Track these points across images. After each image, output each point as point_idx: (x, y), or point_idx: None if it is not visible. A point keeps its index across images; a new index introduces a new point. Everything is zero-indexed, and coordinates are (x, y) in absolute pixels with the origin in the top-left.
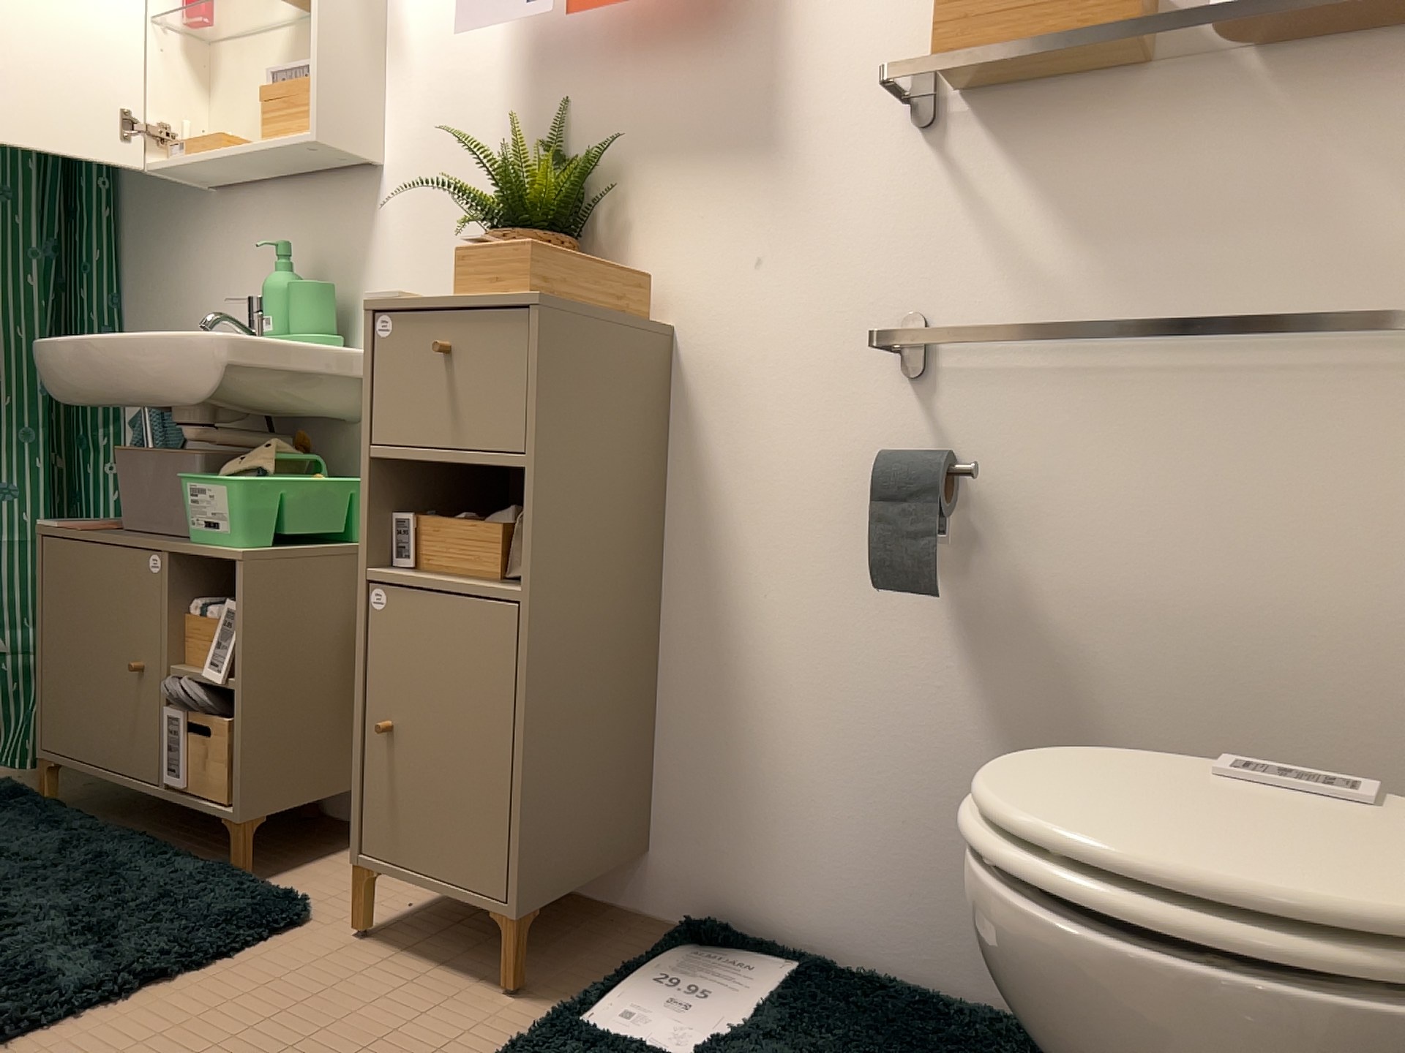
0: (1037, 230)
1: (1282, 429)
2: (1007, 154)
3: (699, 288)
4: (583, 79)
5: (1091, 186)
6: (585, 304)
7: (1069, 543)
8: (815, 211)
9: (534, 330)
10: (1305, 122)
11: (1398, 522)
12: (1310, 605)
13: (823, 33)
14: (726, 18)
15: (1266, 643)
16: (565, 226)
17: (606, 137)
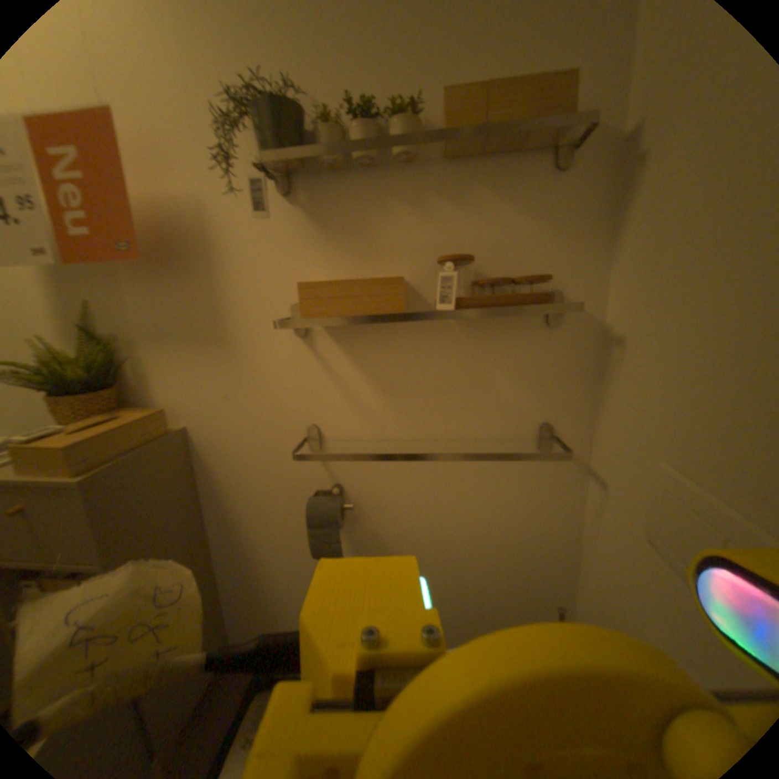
0: (368, 387)
1: (480, 473)
2: (349, 349)
3: (195, 407)
4: (90, 284)
5: (391, 367)
6: (118, 456)
7: (399, 519)
8: (253, 371)
9: (78, 500)
10: (483, 345)
11: (524, 507)
12: (494, 537)
13: (239, 275)
14: (177, 258)
15: (478, 552)
16: (99, 381)
17: (115, 321)
